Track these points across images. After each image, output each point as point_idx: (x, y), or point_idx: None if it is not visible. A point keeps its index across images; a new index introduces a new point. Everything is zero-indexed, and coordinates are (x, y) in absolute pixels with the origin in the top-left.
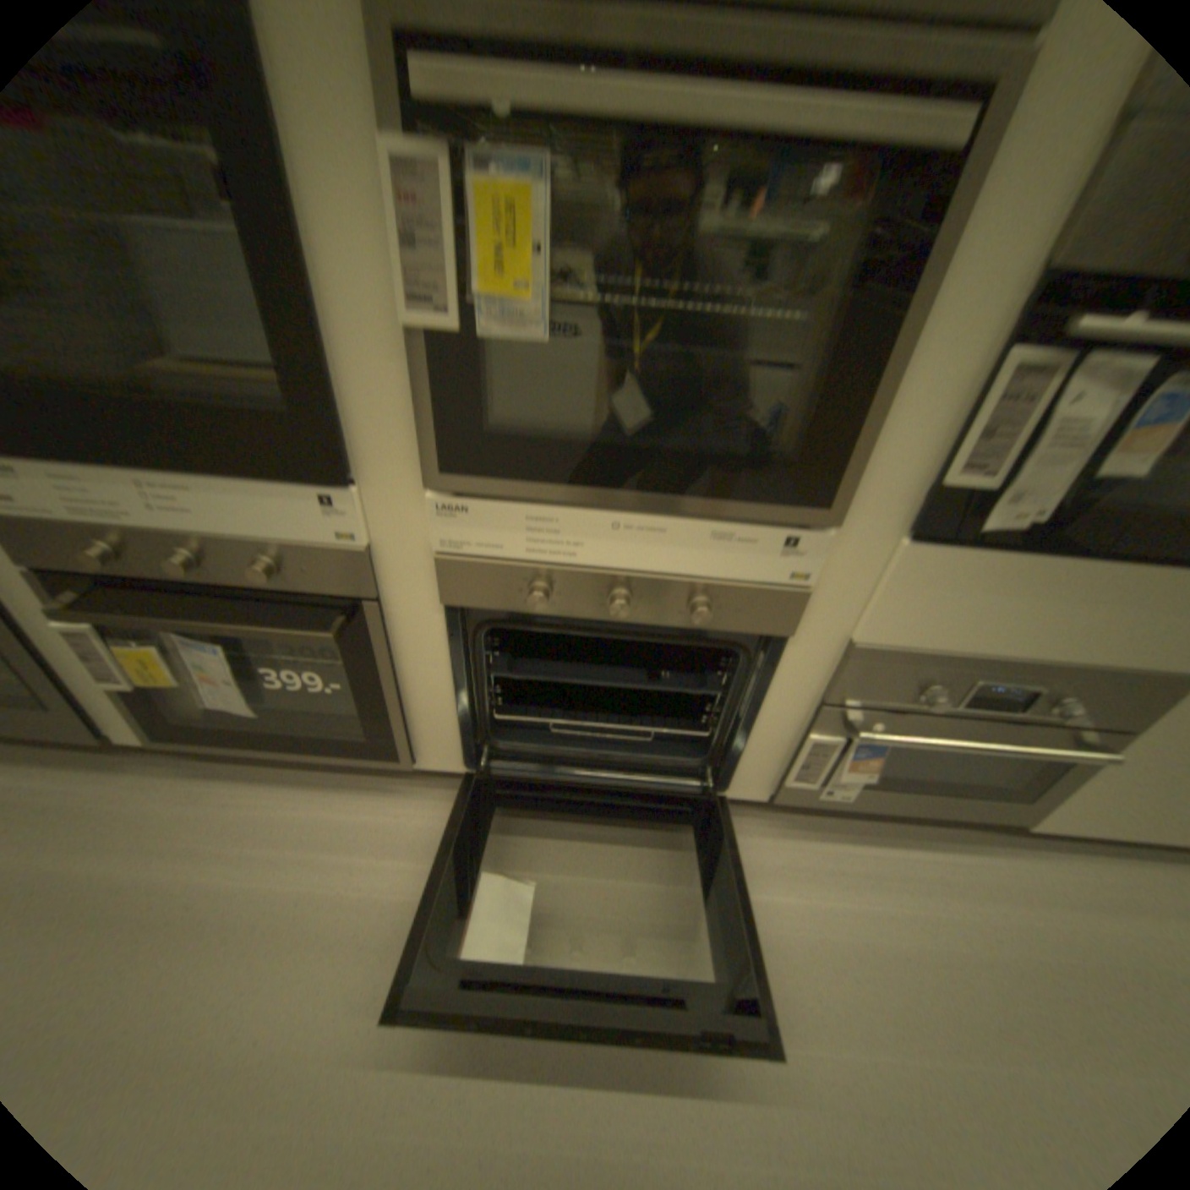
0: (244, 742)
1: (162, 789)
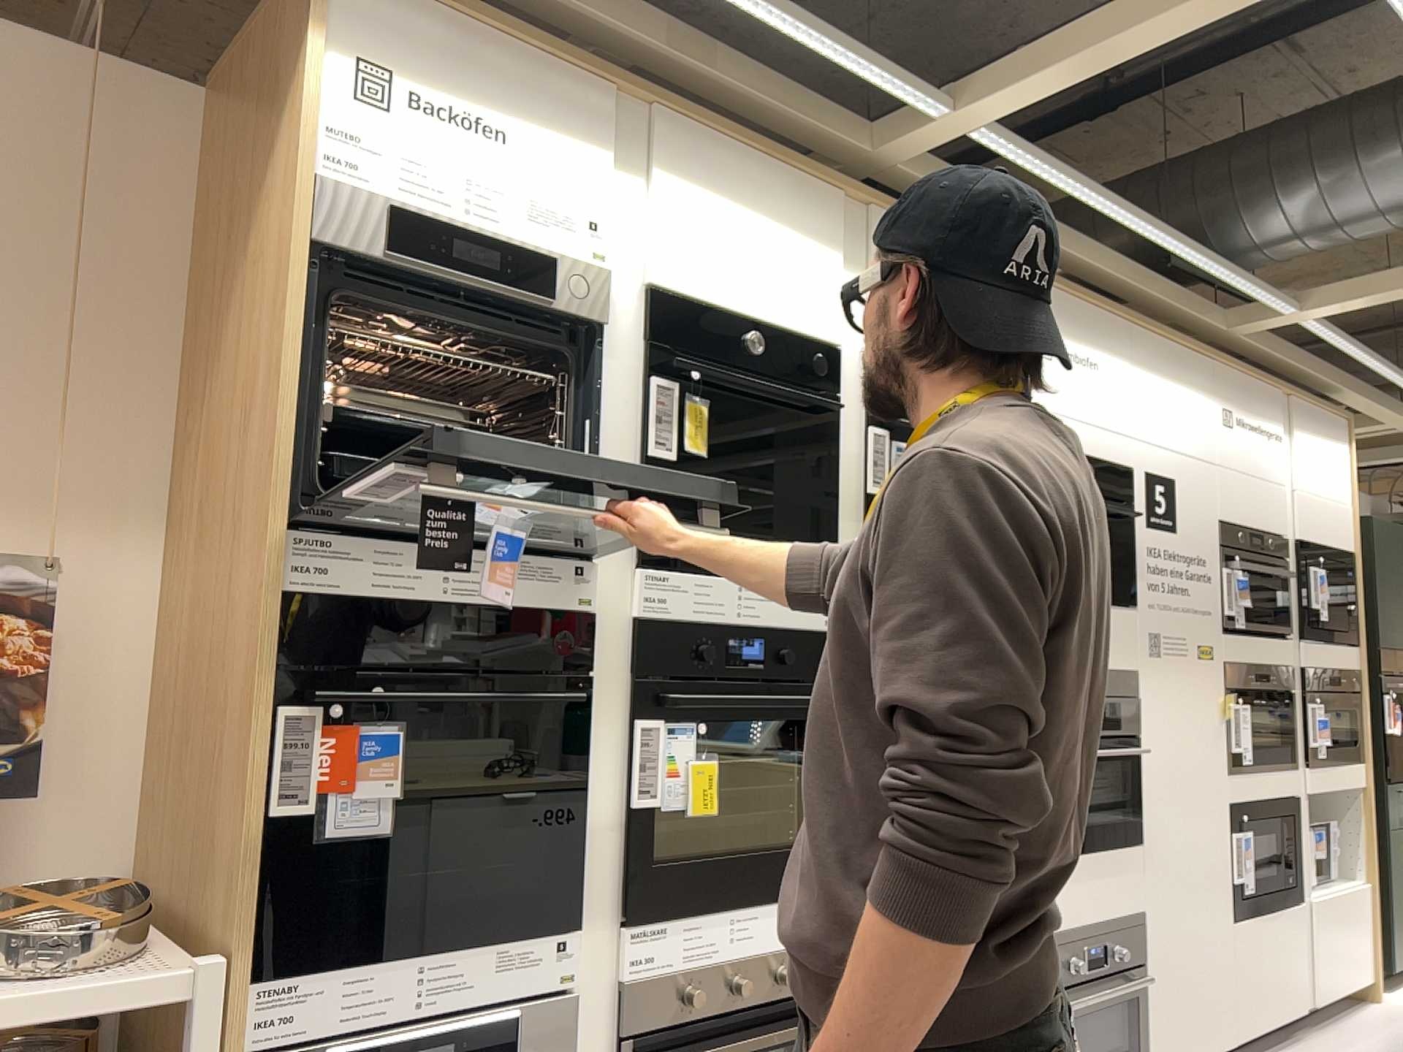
0: None
1: None
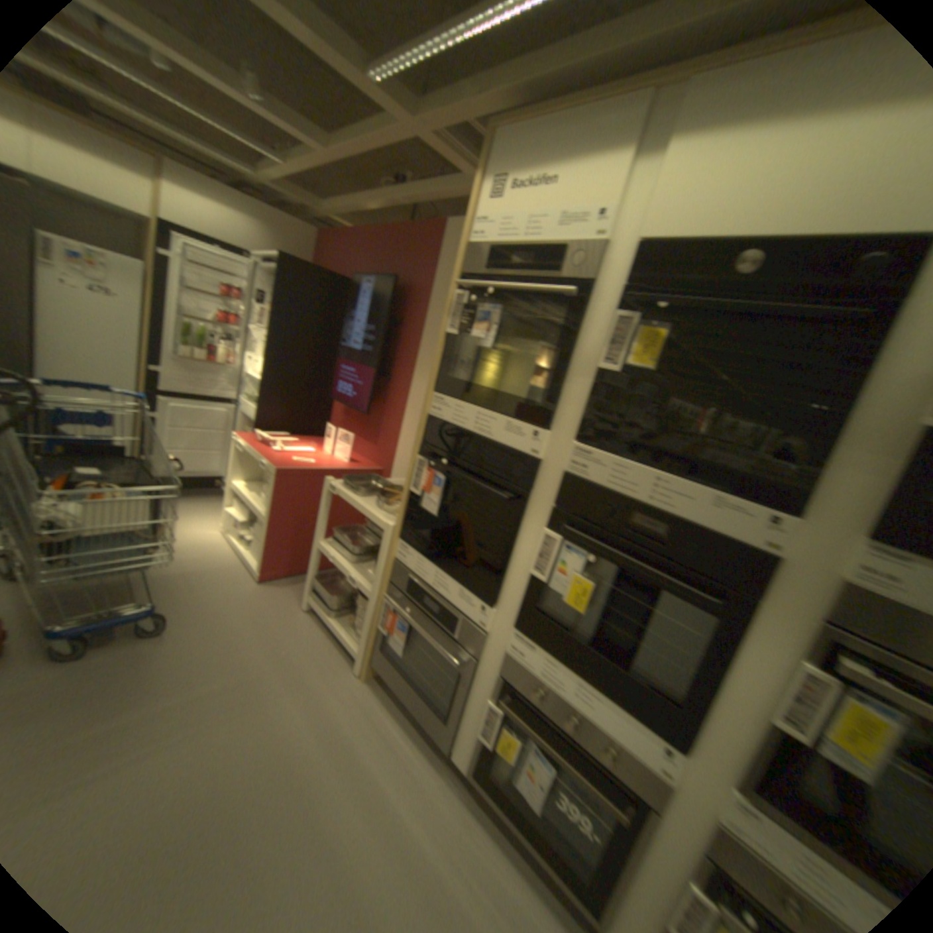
0: (515, 820)
1: (455, 806)
